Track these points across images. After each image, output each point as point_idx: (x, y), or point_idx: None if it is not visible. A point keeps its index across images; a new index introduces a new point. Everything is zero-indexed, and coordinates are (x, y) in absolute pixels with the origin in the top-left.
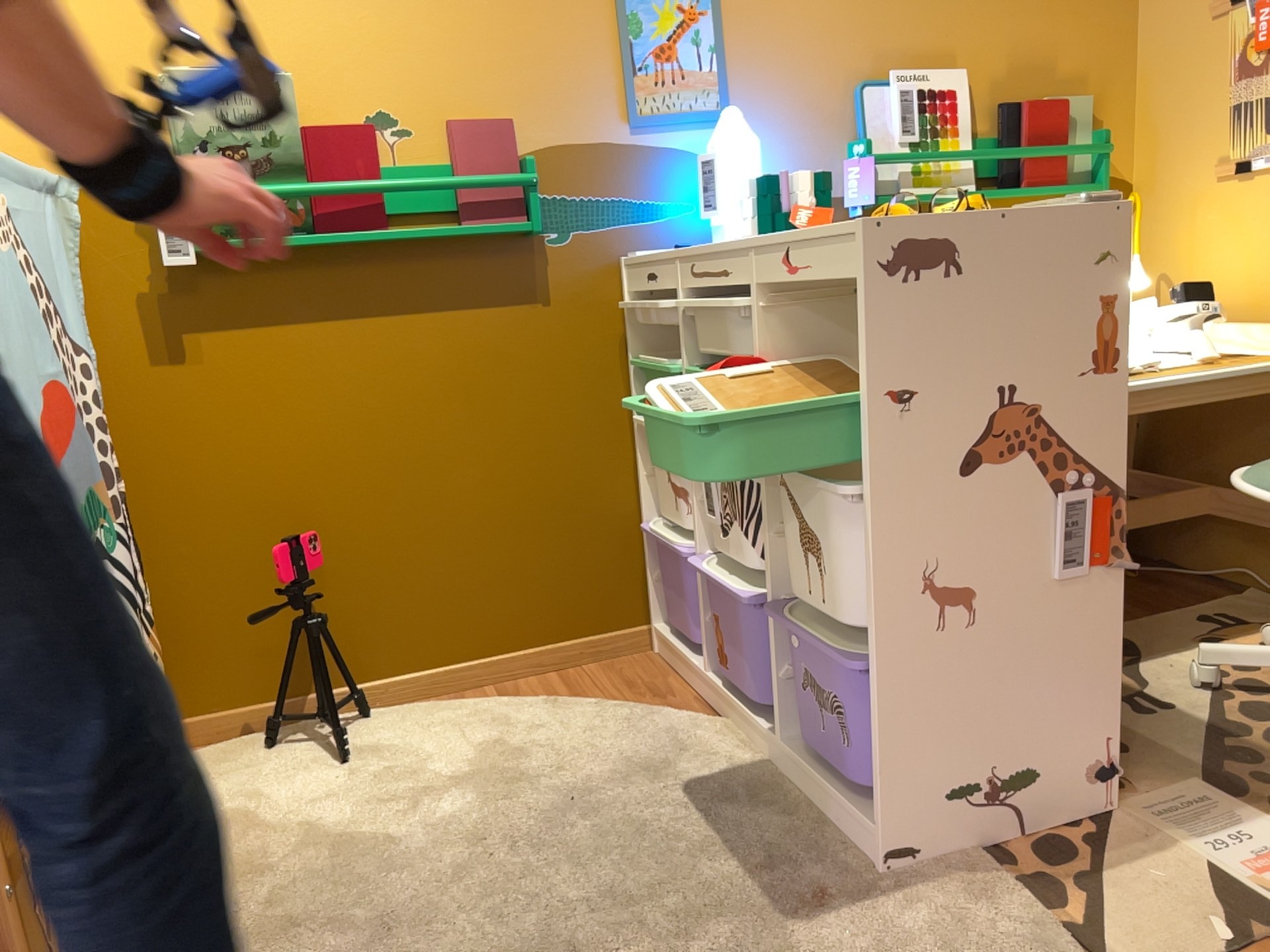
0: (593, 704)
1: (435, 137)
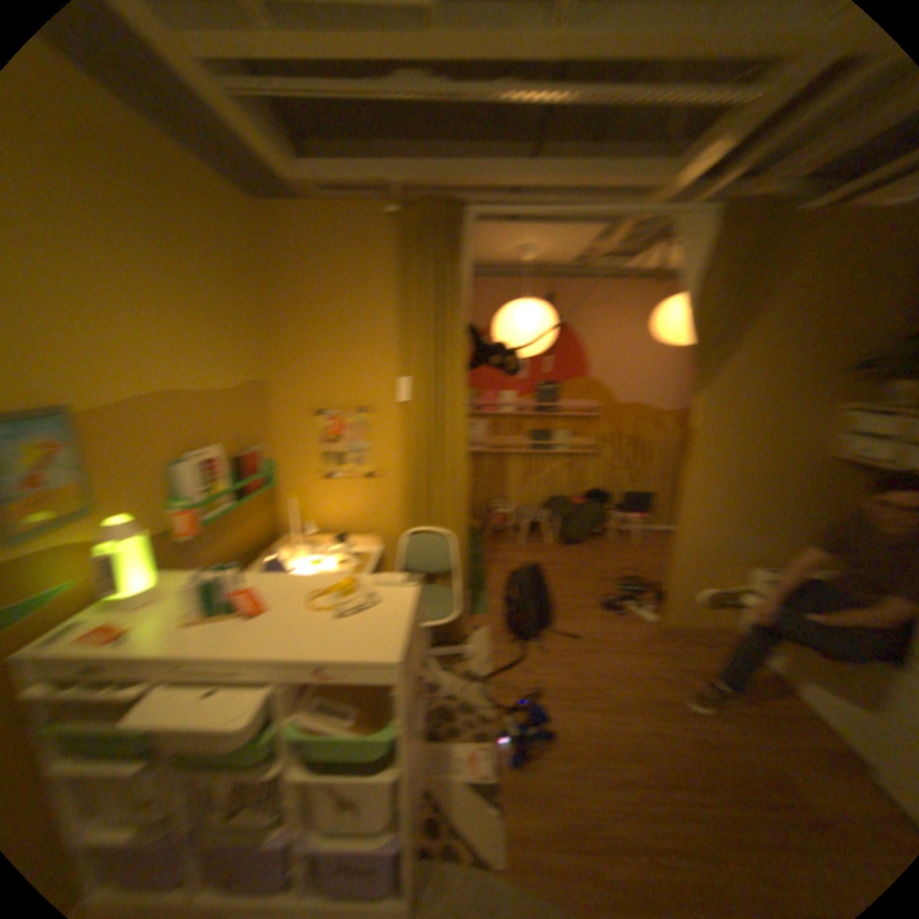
0: None
1: None
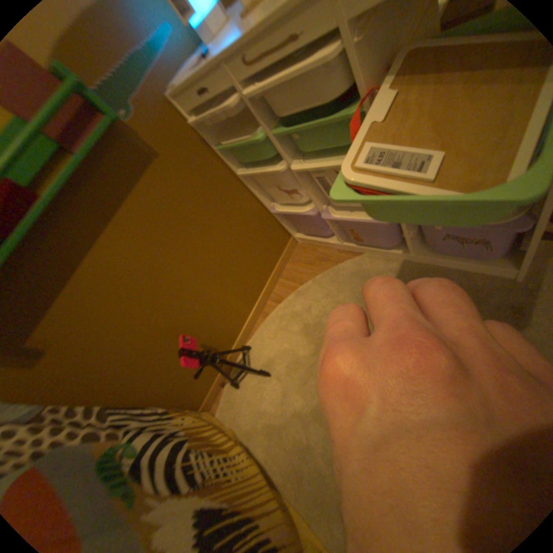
0: (313, 283)
1: None
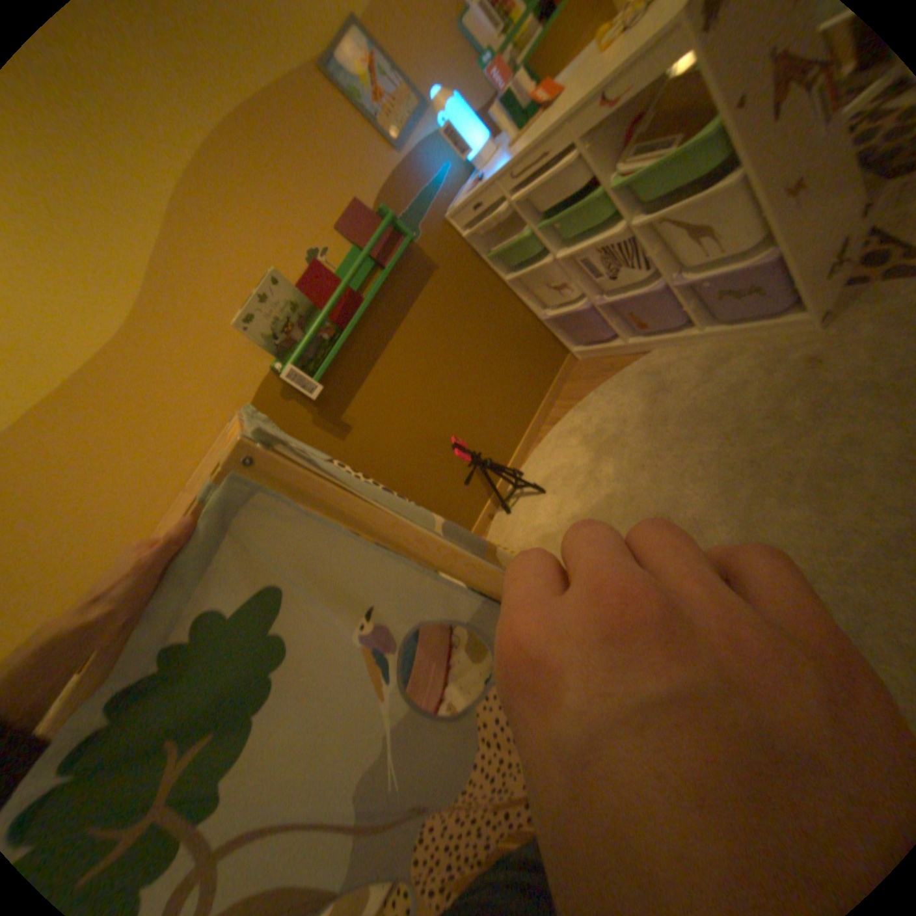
0: (595, 393)
1: (335, 240)
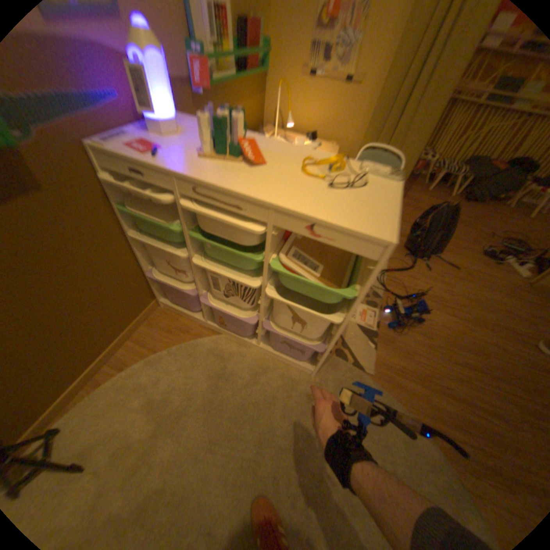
0: (169, 353)
1: None
